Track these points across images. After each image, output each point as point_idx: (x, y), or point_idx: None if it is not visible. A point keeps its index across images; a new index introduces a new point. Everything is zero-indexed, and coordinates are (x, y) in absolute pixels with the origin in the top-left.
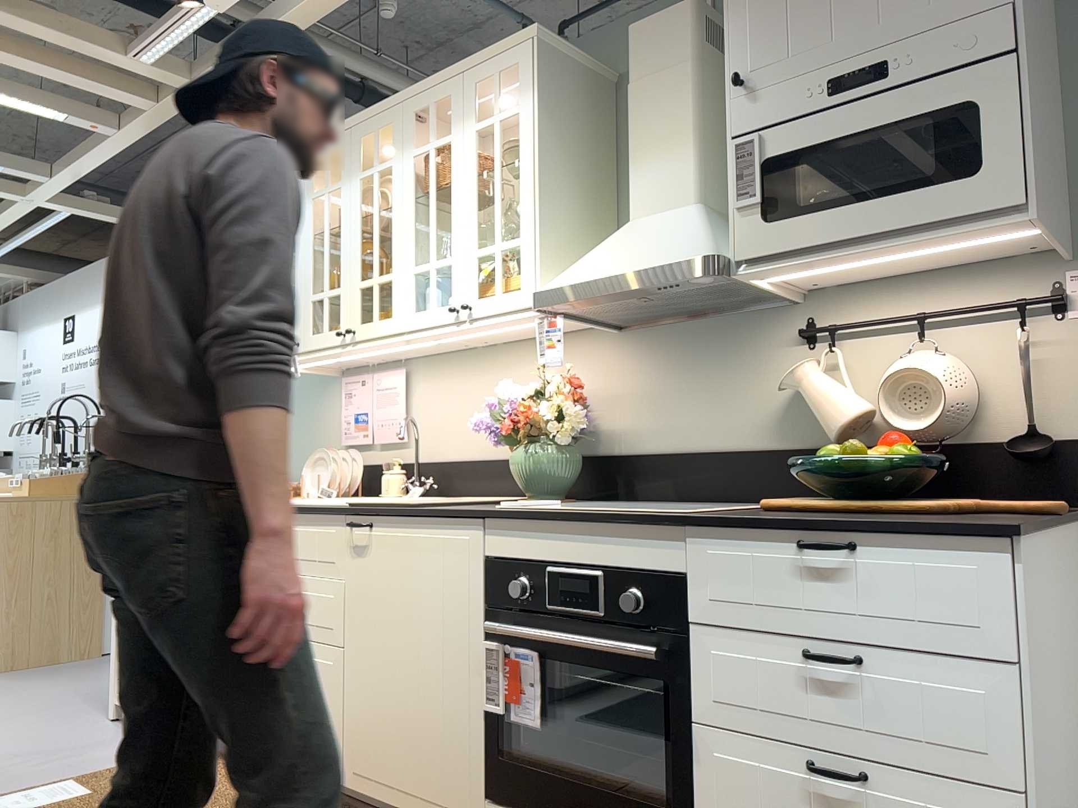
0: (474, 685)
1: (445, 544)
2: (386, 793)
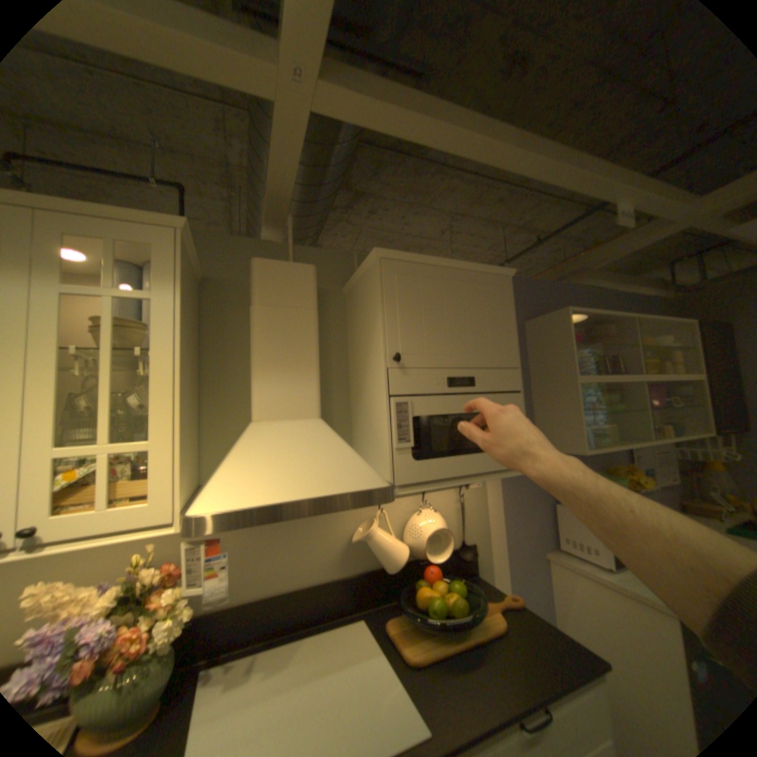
0: None
1: None
2: None
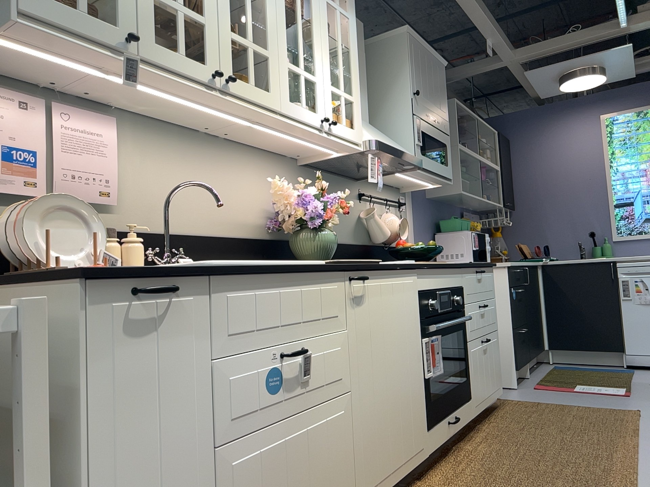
0: (420, 367)
1: (405, 286)
2: (386, 483)
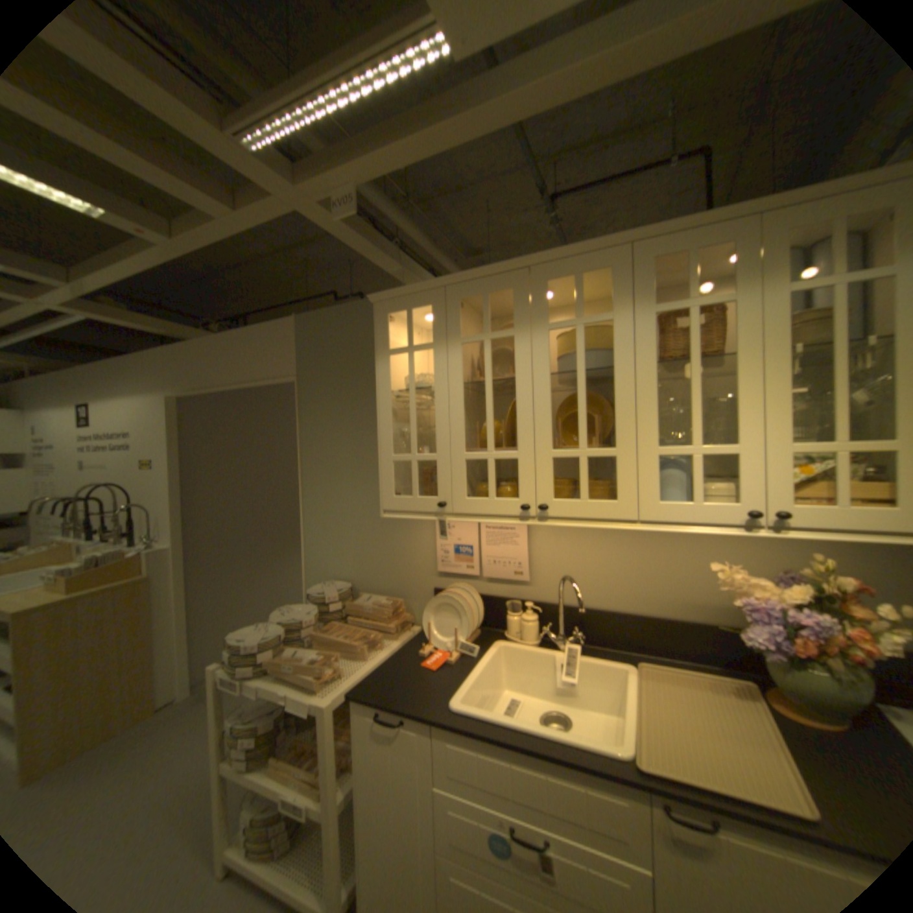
0: None
1: None
2: None
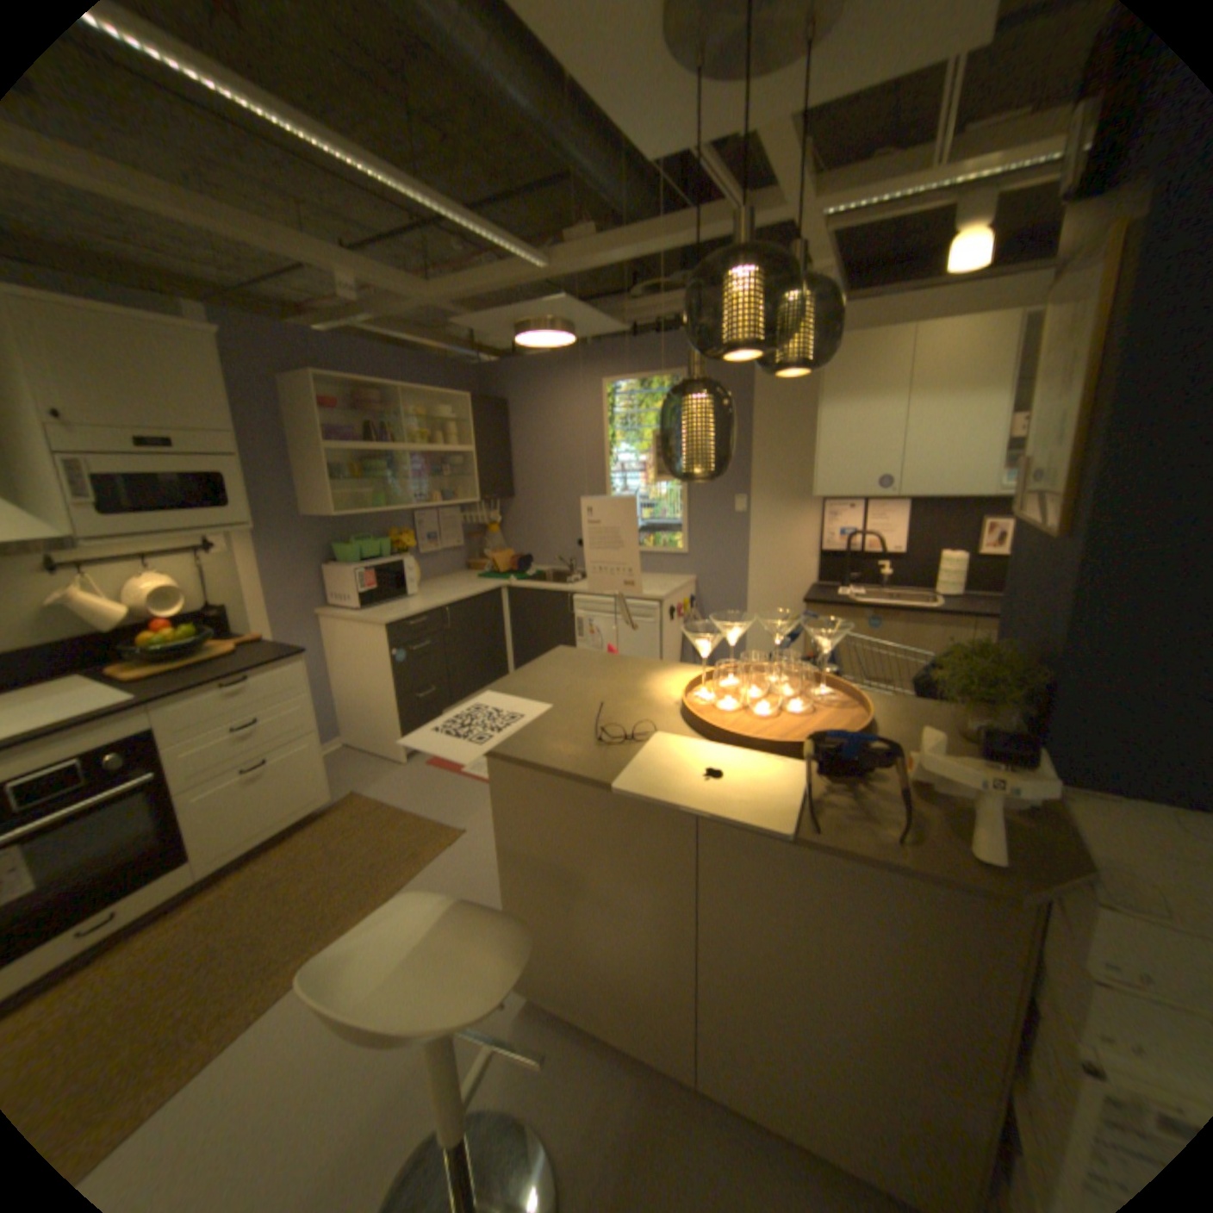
0: None
1: None
2: None
